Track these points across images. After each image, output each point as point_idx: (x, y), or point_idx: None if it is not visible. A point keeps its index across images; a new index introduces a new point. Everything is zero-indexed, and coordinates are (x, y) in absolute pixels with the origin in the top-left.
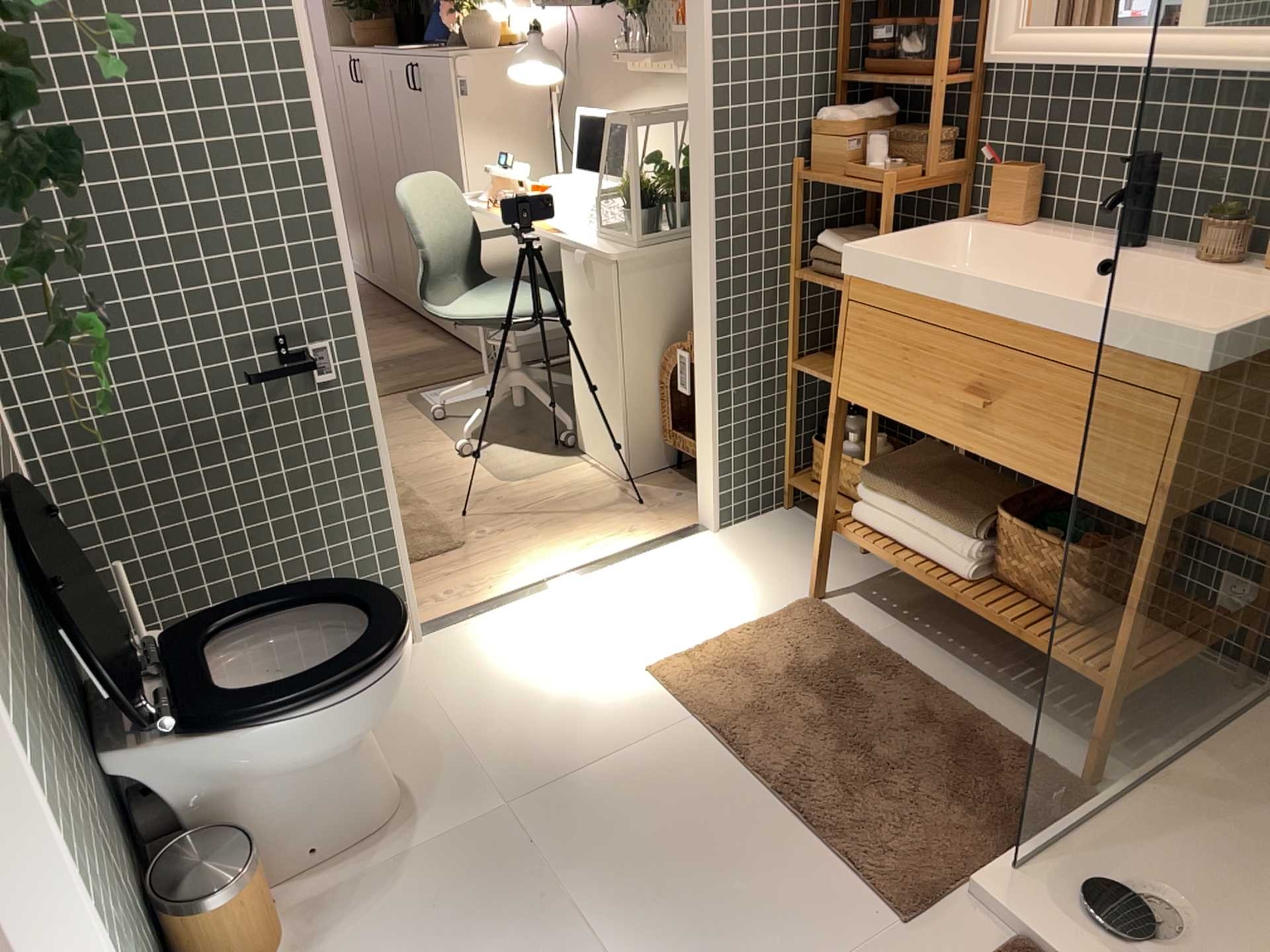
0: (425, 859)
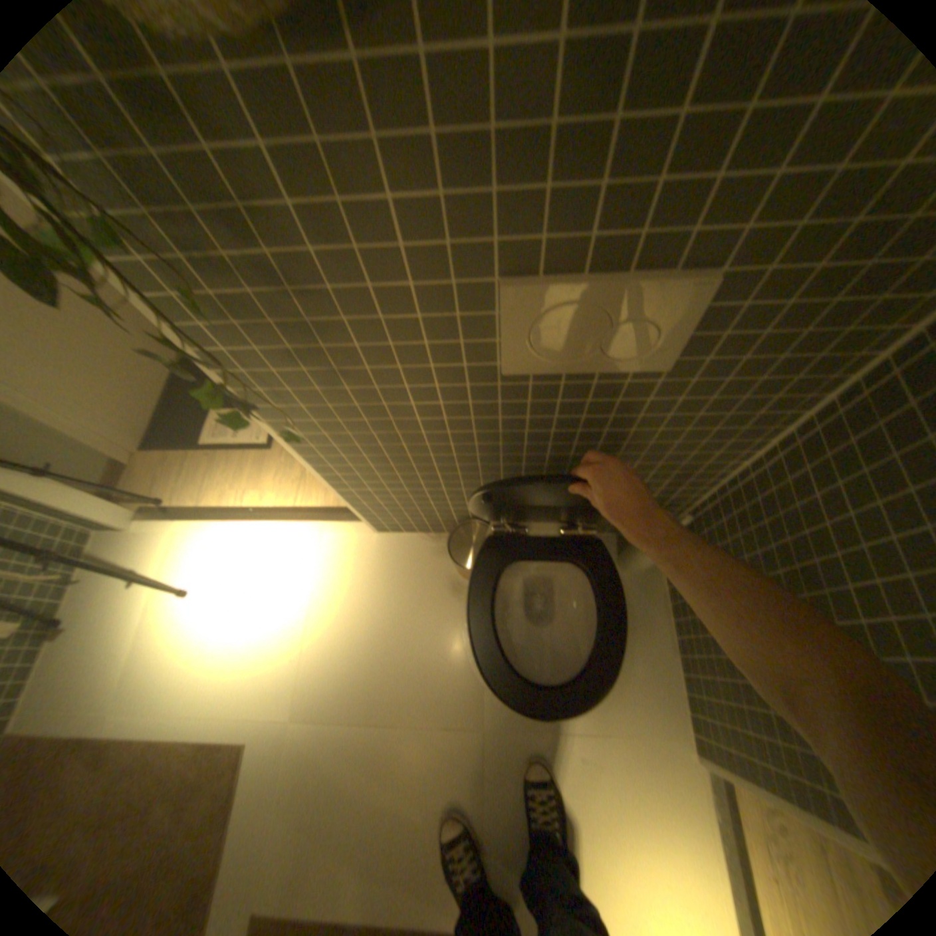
0: (472, 668)
